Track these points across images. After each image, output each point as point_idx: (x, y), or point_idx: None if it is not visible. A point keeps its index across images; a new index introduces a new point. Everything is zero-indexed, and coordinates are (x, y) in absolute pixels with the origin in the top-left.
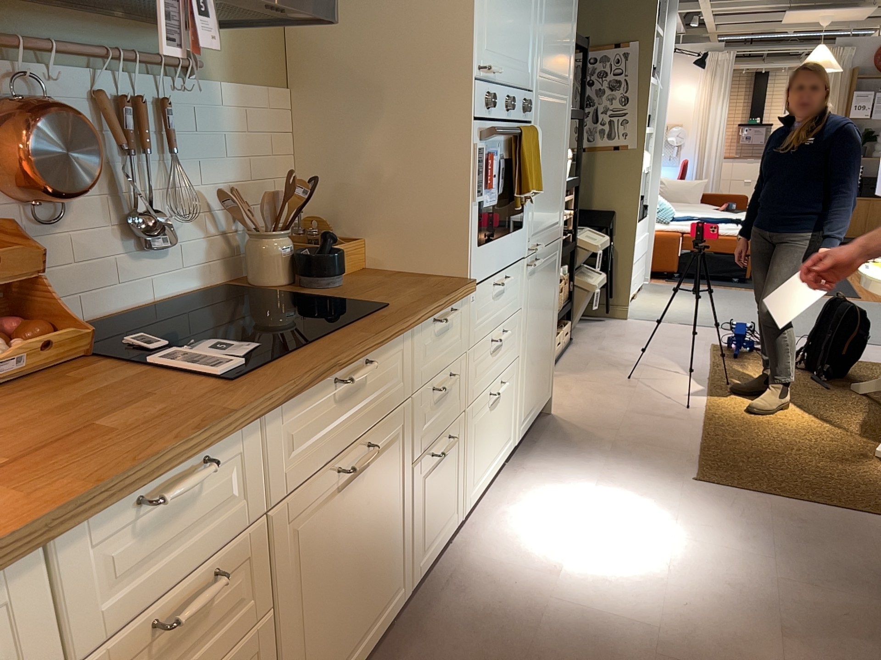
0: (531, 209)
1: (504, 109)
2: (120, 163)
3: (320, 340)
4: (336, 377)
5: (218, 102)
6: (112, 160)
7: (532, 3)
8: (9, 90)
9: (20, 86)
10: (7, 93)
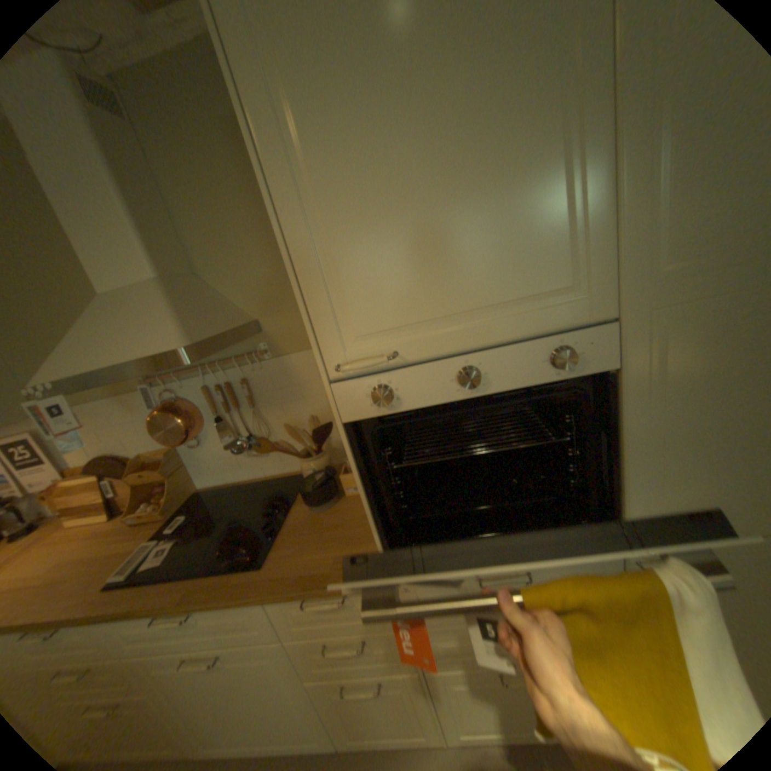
0: (639, 494)
1: (450, 387)
2: (225, 416)
3: (170, 584)
4: (155, 616)
5: (288, 366)
6: (223, 414)
7: (562, 167)
8: (161, 398)
9: (168, 393)
10: (168, 396)
